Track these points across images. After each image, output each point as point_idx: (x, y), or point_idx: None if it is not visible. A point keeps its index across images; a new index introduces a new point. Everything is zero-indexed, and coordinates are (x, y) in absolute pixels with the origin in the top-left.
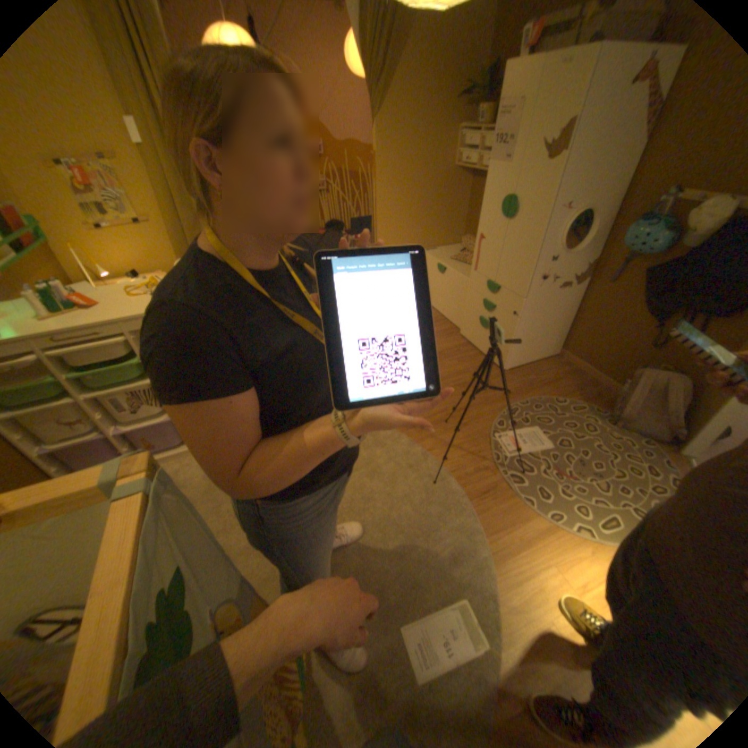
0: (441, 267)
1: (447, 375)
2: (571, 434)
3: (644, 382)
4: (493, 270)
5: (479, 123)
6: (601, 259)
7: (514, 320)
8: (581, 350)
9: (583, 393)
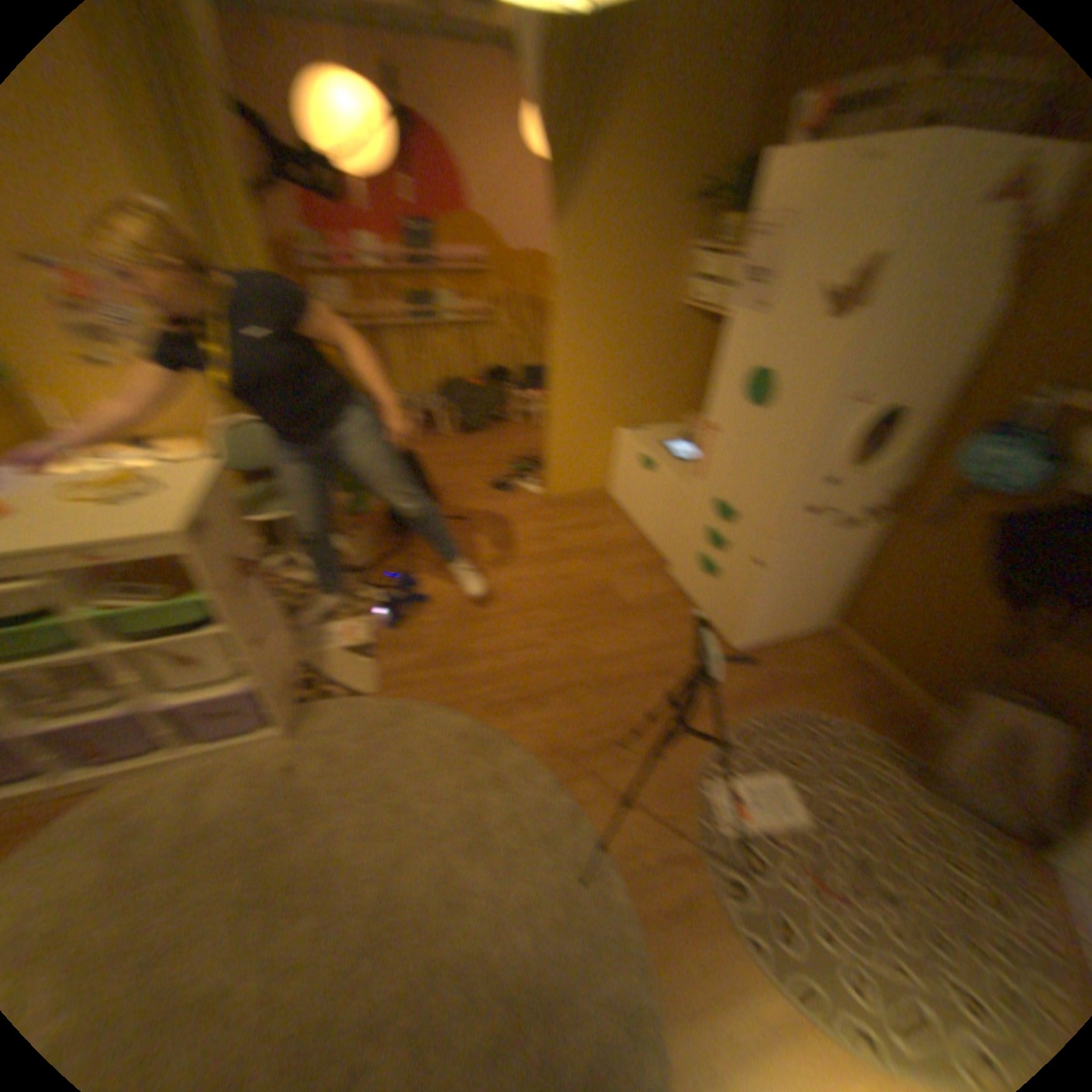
0: (644, 460)
1: (635, 649)
2: (841, 795)
3: (982, 721)
4: (723, 483)
5: (719, 241)
6: (910, 484)
7: (753, 571)
8: (868, 627)
9: (868, 709)
